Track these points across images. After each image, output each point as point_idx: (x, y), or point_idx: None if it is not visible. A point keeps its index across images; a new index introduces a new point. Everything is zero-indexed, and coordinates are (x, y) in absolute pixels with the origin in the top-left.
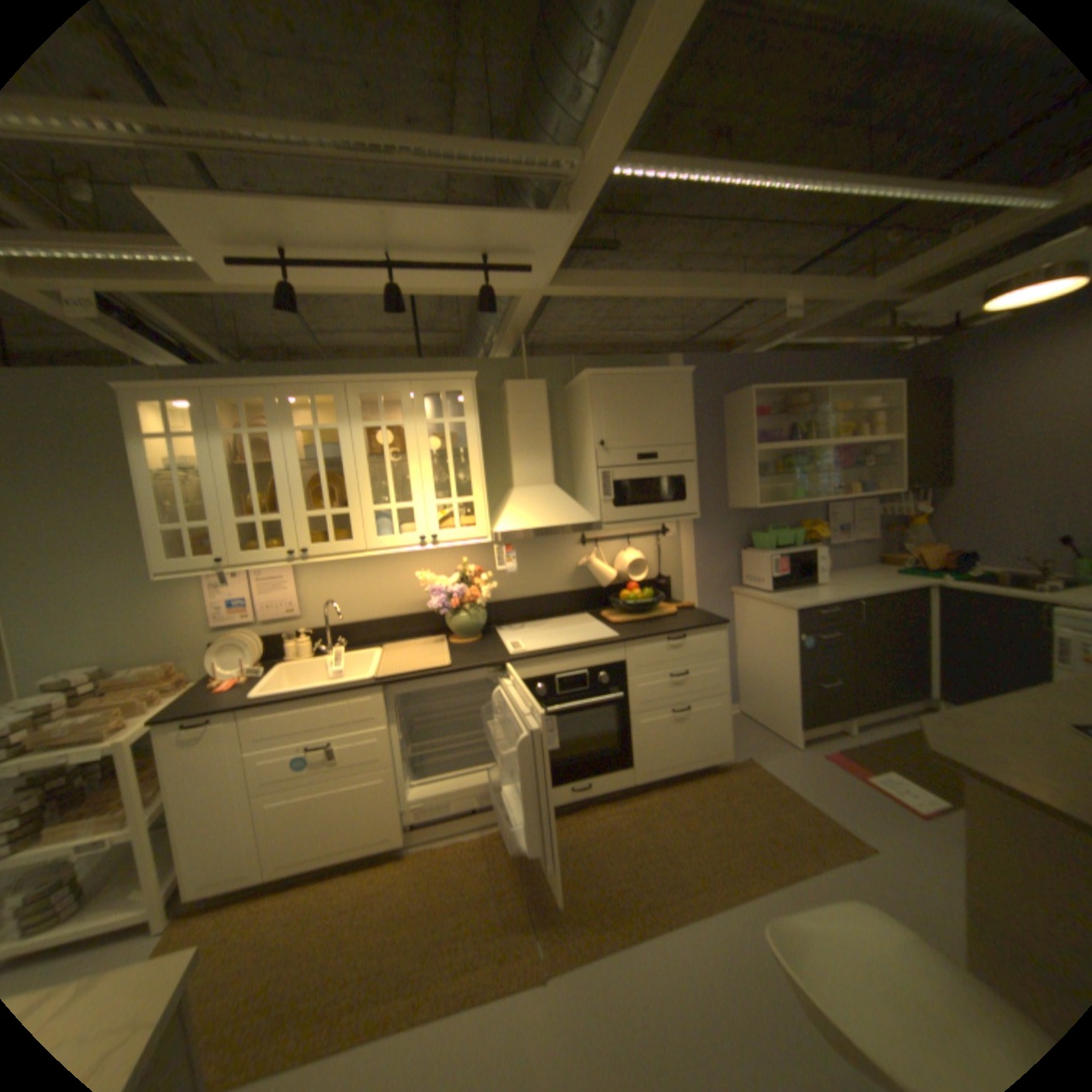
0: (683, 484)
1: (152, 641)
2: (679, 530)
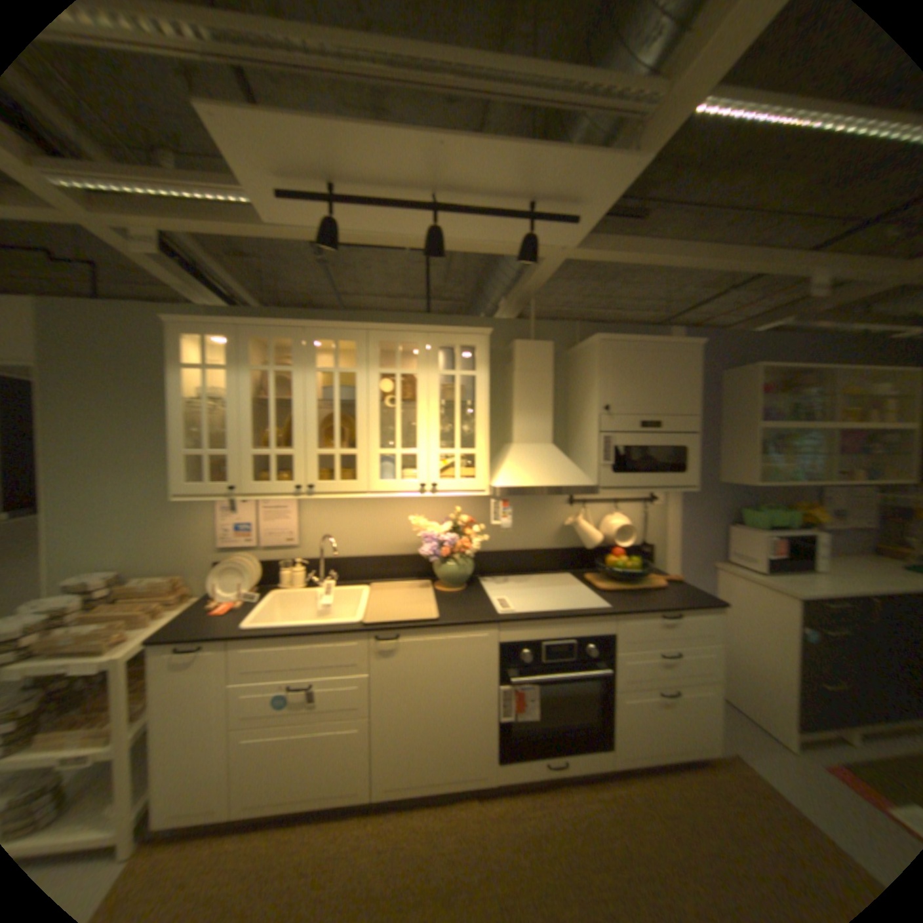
0: (684, 455)
1: (162, 554)
2: (667, 499)
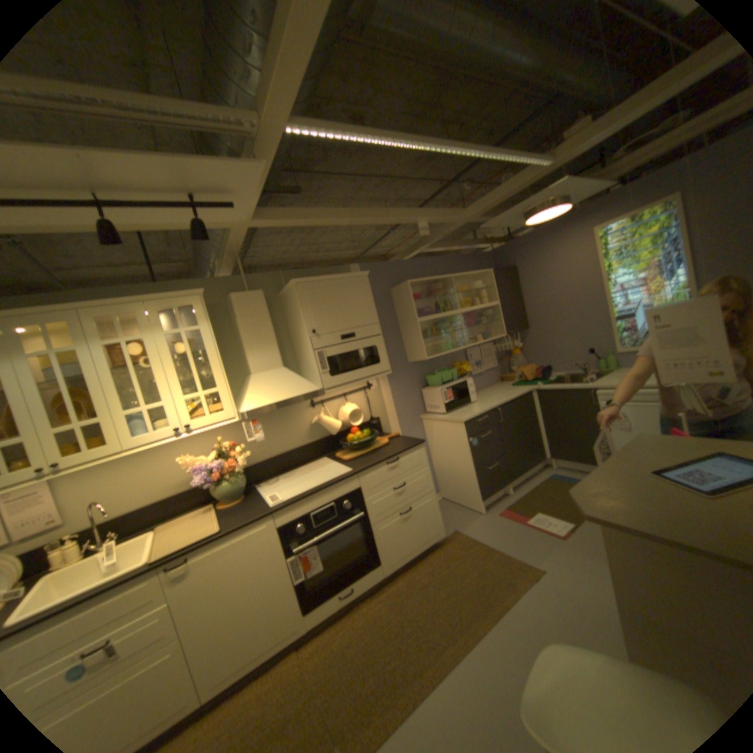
0: (376, 352)
1: None
2: (379, 383)
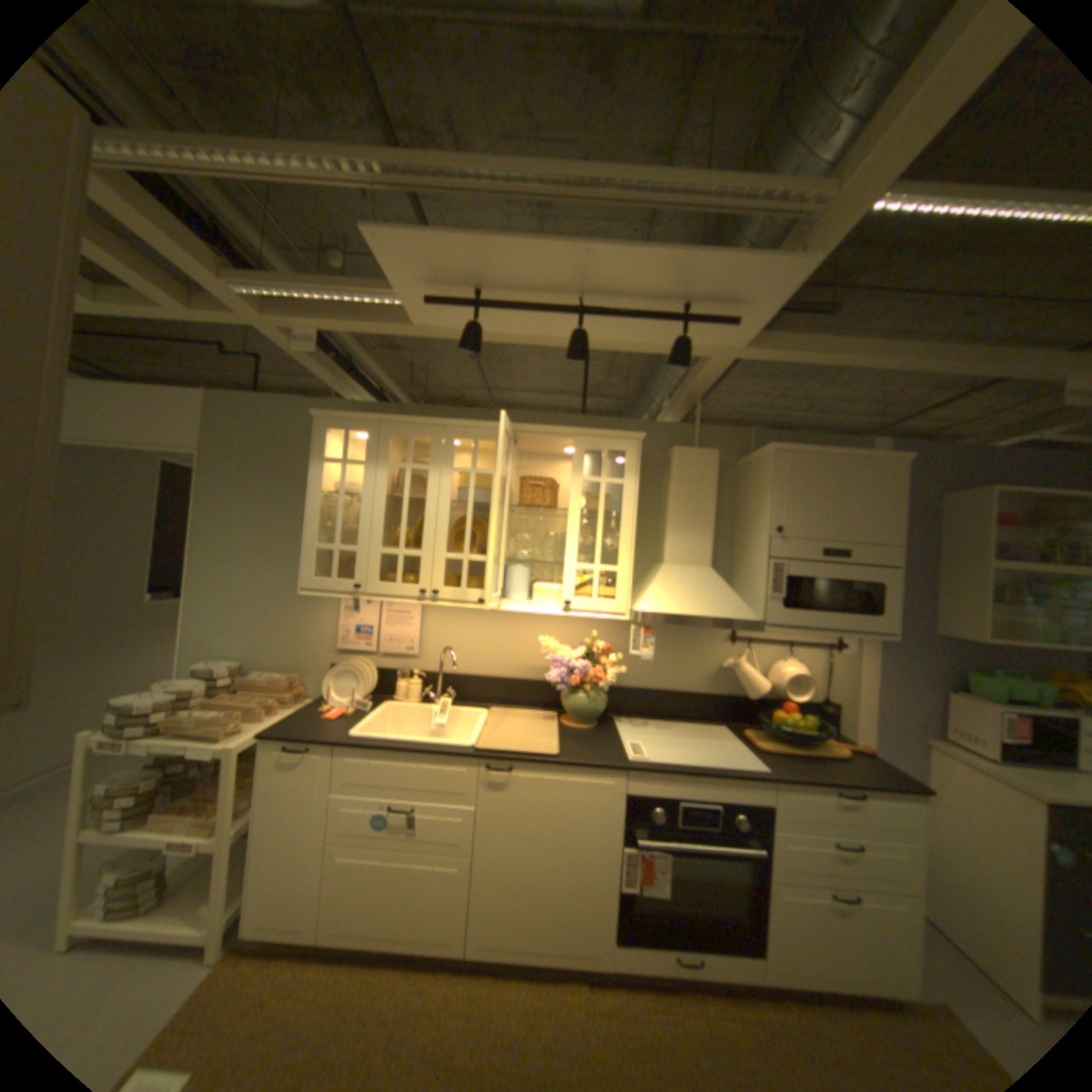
0: (882, 595)
1: (287, 650)
2: (862, 649)
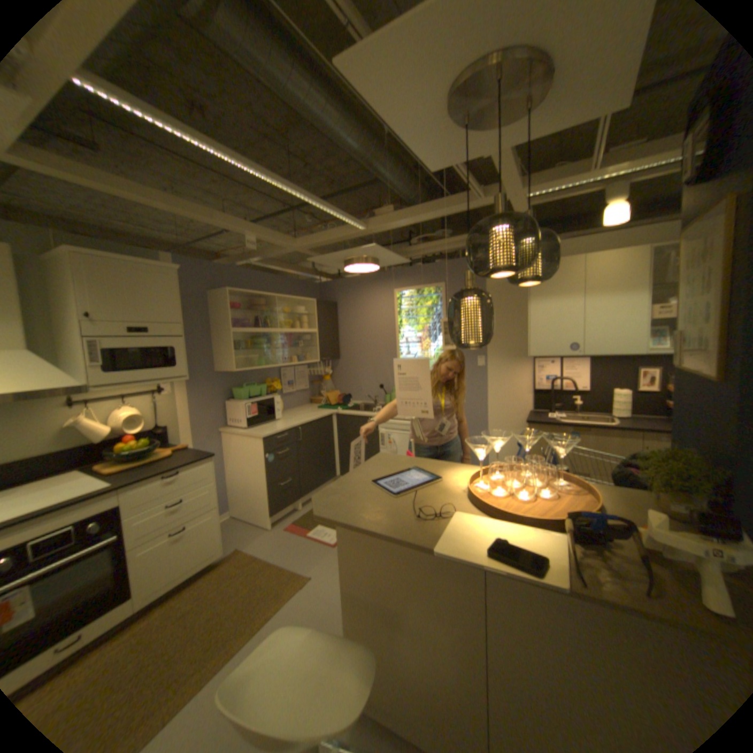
0: (174, 353)
1: None
2: (174, 388)
